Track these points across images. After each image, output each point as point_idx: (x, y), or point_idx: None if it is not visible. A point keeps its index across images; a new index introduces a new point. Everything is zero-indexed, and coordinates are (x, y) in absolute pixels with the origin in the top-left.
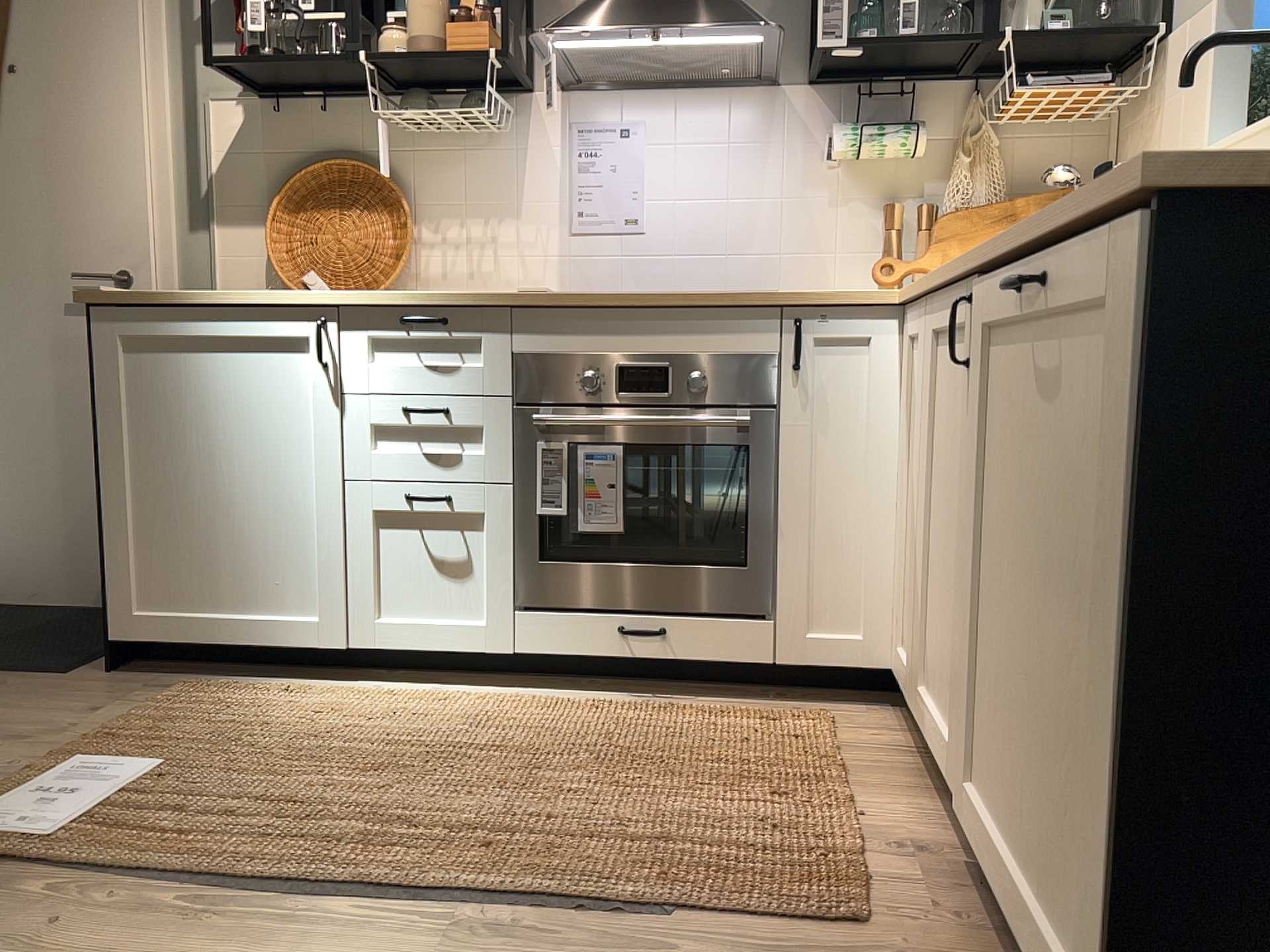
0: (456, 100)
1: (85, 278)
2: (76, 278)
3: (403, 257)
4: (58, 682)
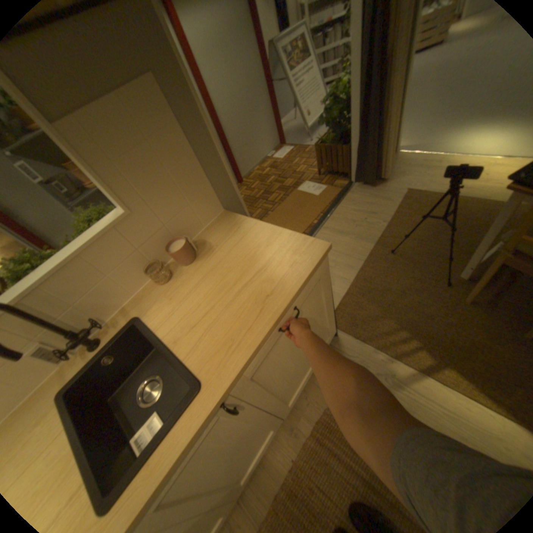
0: None
1: None
2: None
3: None
4: None
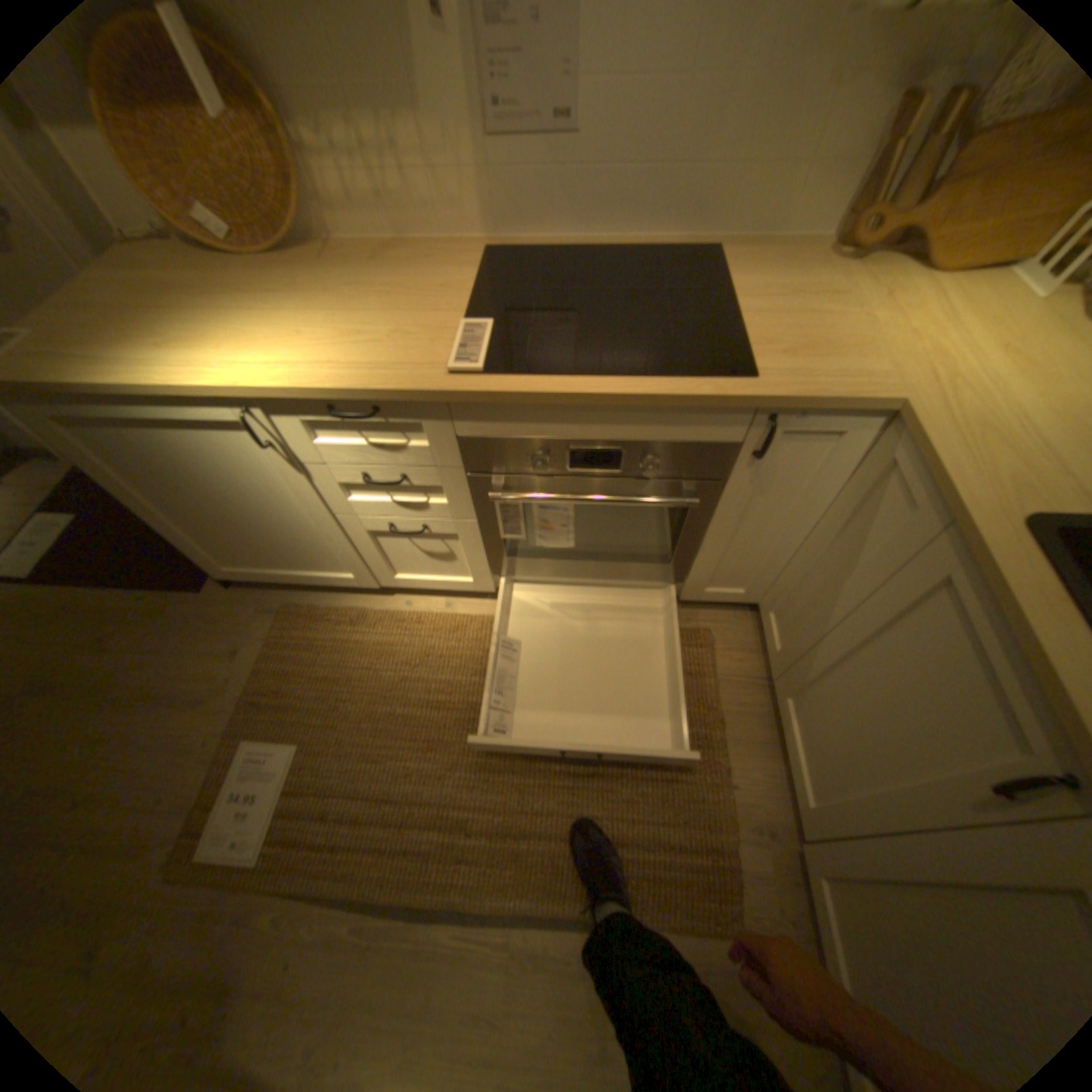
0: None
1: None
2: None
3: (291, 182)
4: (194, 605)
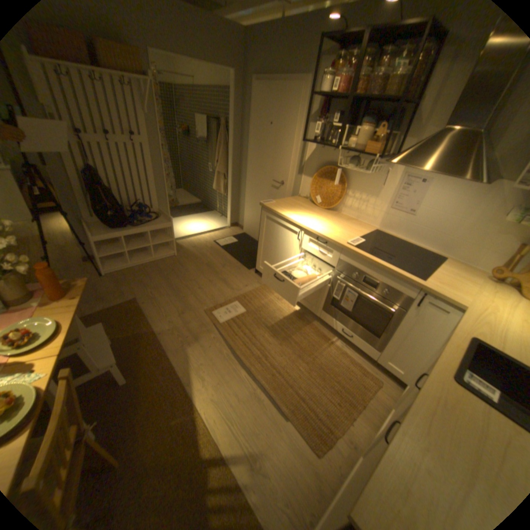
0: (373, 155)
1: (274, 181)
2: (273, 181)
3: (340, 200)
4: (247, 272)
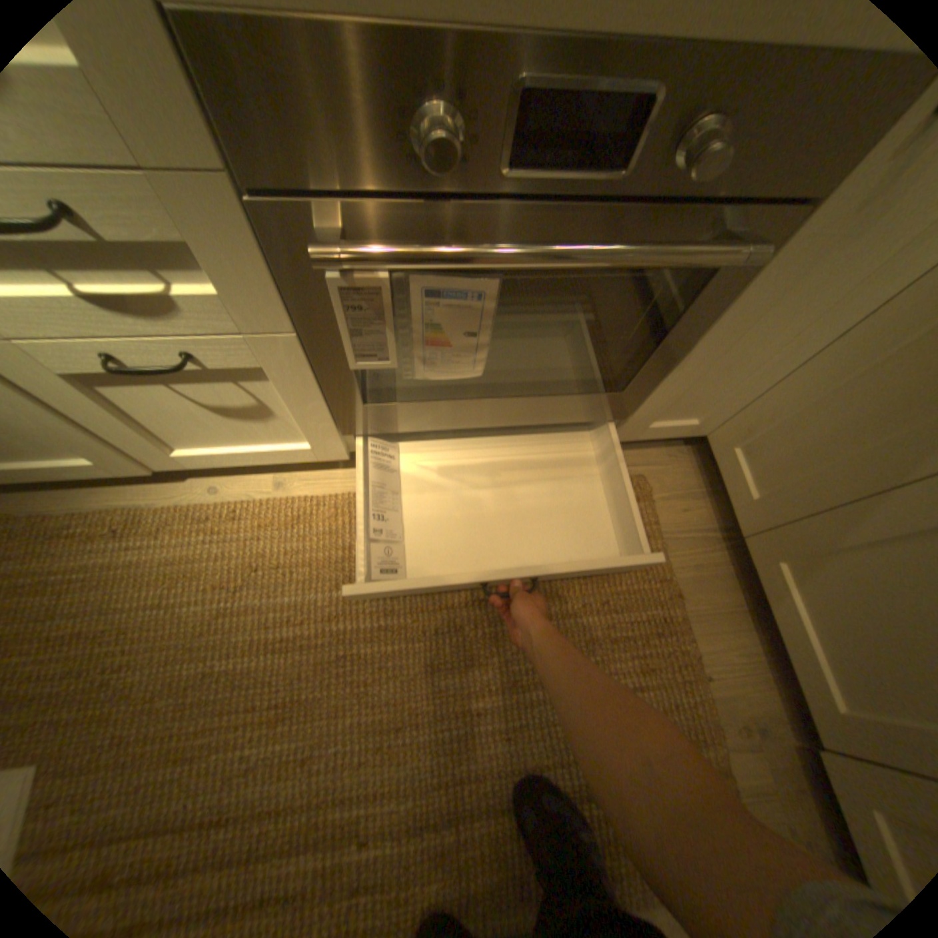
0: None
1: None
2: None
3: None
4: None
